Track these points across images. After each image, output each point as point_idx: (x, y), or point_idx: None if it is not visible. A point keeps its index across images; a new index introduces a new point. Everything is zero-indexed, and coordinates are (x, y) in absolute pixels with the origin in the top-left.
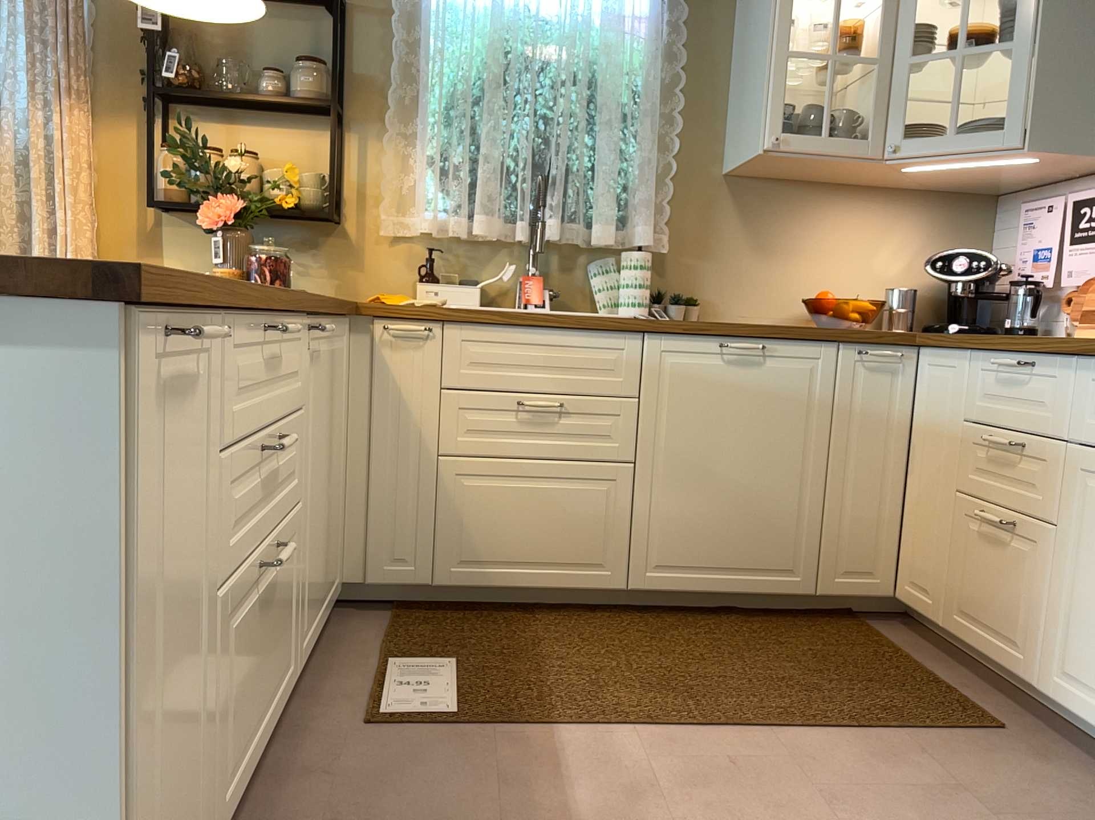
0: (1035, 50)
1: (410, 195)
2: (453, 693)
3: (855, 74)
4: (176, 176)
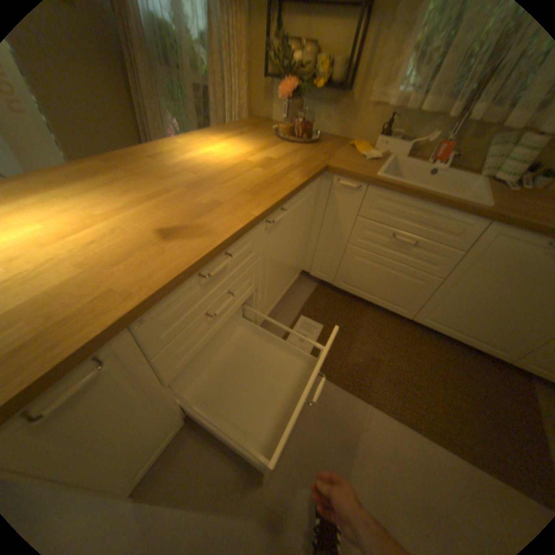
0: None
1: (395, 72)
2: (313, 346)
3: None
4: (276, 55)
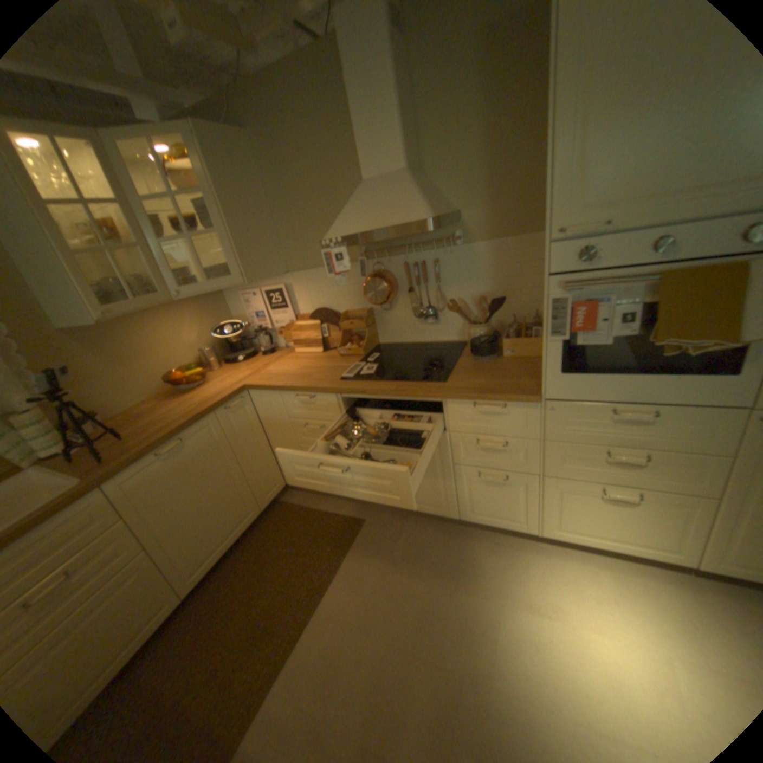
0: (226, 231)
1: None
2: None
3: (116, 244)
4: None
